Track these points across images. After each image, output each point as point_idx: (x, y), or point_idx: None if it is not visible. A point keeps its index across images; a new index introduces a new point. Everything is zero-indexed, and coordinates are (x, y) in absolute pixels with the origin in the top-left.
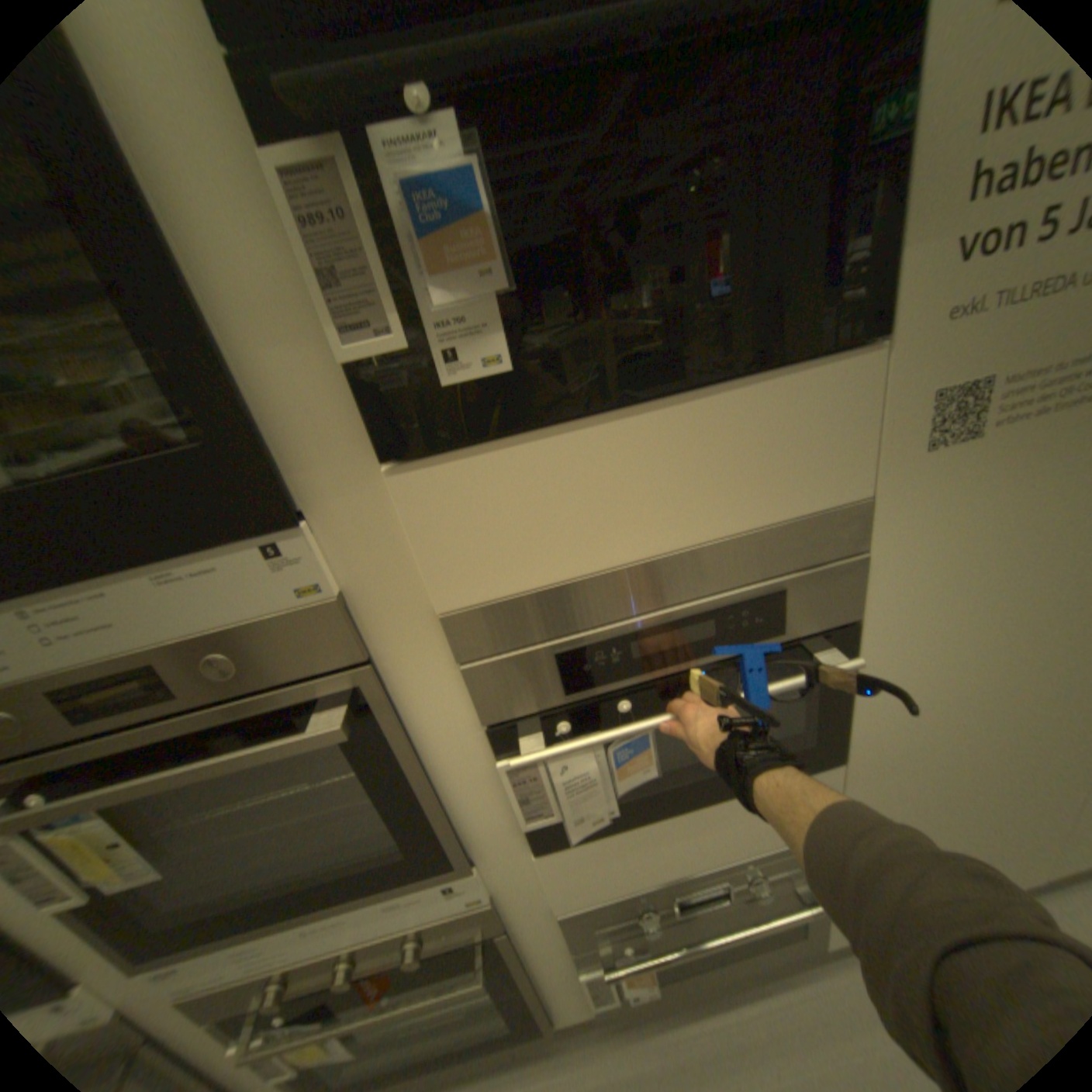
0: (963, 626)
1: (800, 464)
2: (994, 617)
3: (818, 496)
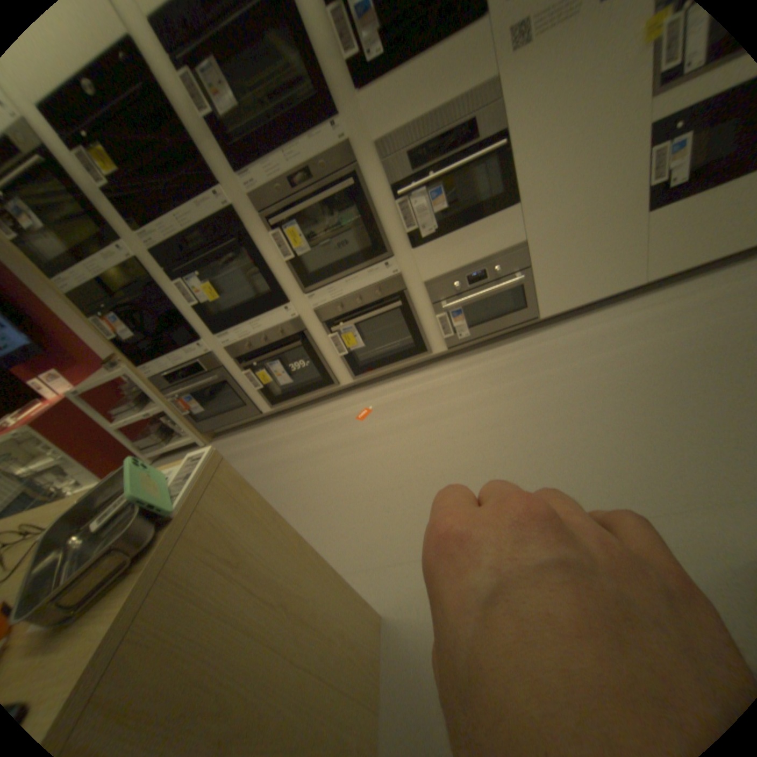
0: (550, 127)
1: (470, 67)
2: (563, 121)
3: (479, 78)
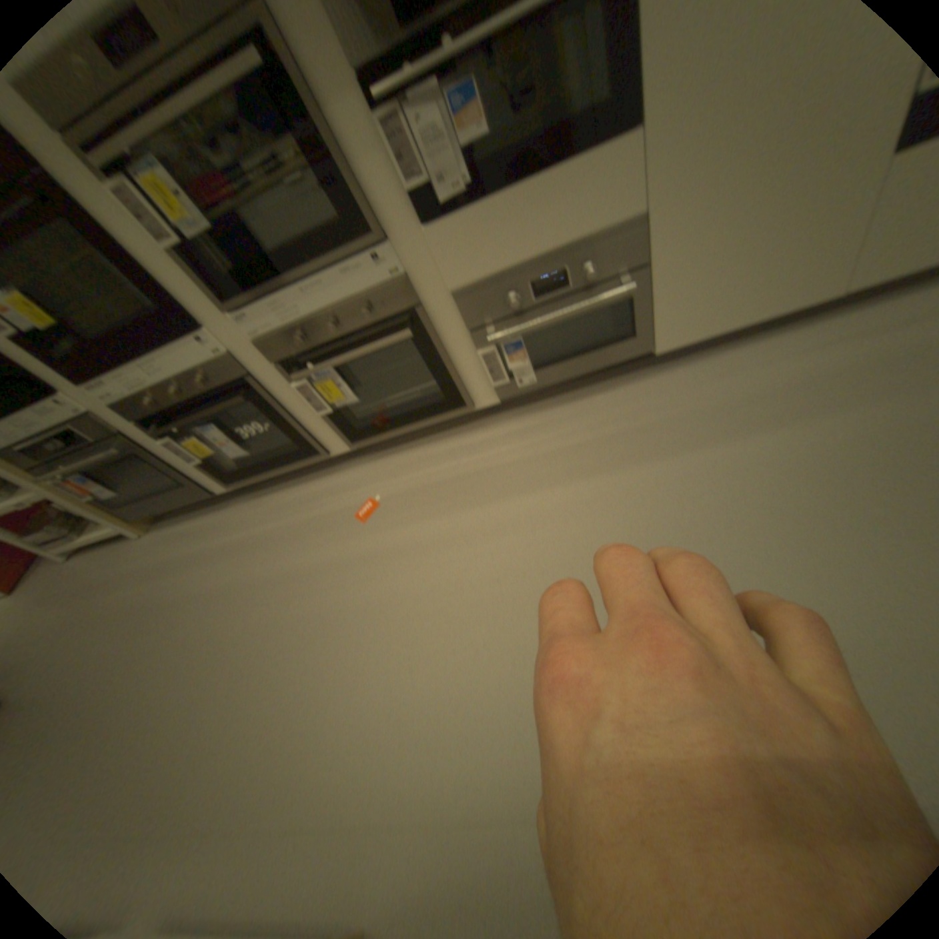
0: None
1: None
2: None
3: None
